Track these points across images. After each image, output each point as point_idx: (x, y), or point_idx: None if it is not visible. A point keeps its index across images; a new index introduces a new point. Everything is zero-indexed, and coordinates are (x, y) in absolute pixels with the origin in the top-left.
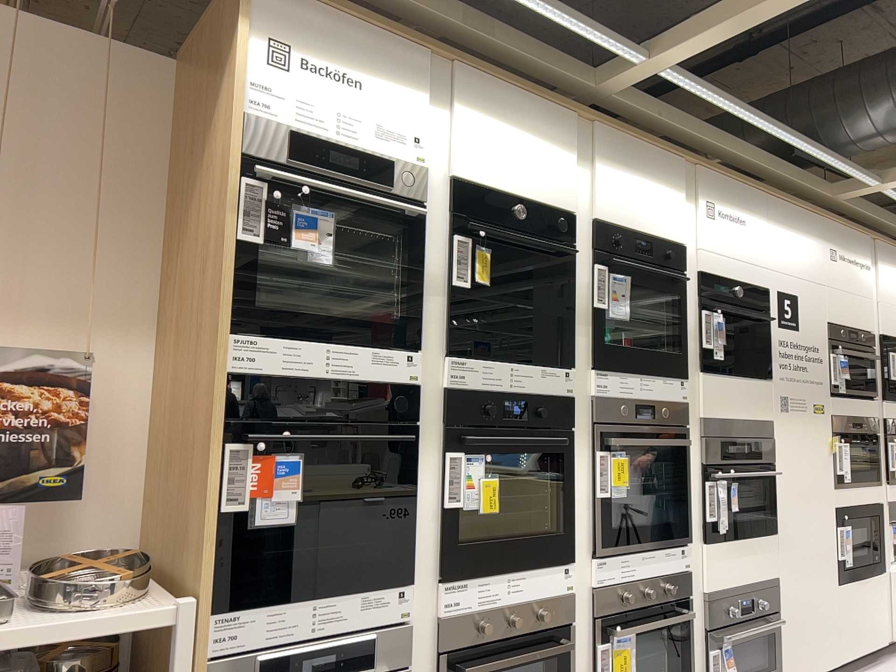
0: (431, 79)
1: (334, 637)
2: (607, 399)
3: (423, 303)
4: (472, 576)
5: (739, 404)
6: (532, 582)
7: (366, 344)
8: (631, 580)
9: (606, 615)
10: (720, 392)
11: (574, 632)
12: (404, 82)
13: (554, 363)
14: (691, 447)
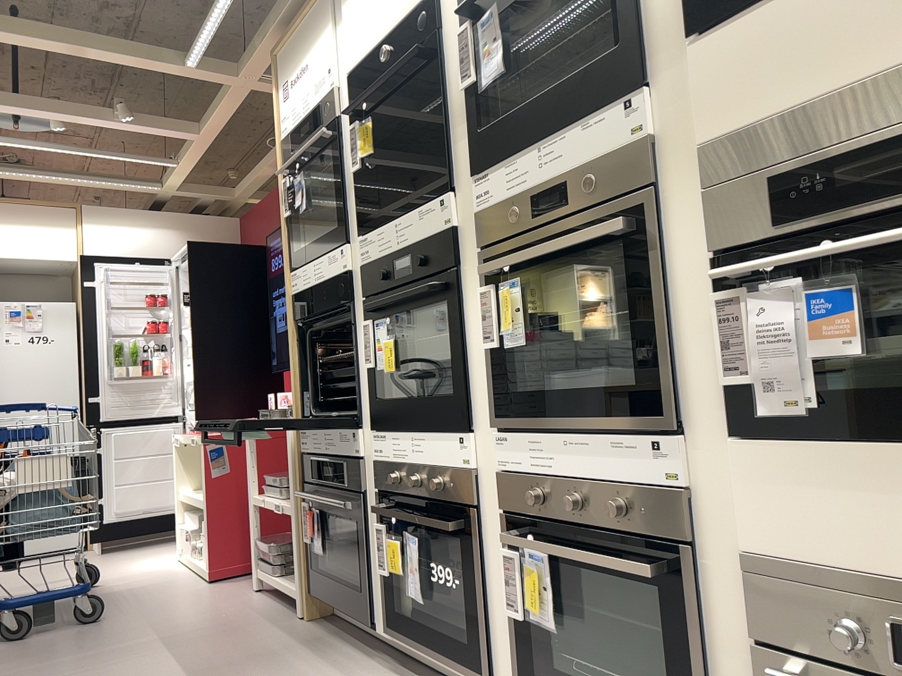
0: (332, 9)
1: (337, 458)
2: (492, 208)
3: (346, 200)
4: (387, 430)
5: (863, 31)
6: (430, 447)
7: (325, 251)
8: (549, 475)
9: (518, 515)
10: (759, 48)
11: (486, 522)
12: (319, 34)
13: (433, 194)
14: (681, 224)
